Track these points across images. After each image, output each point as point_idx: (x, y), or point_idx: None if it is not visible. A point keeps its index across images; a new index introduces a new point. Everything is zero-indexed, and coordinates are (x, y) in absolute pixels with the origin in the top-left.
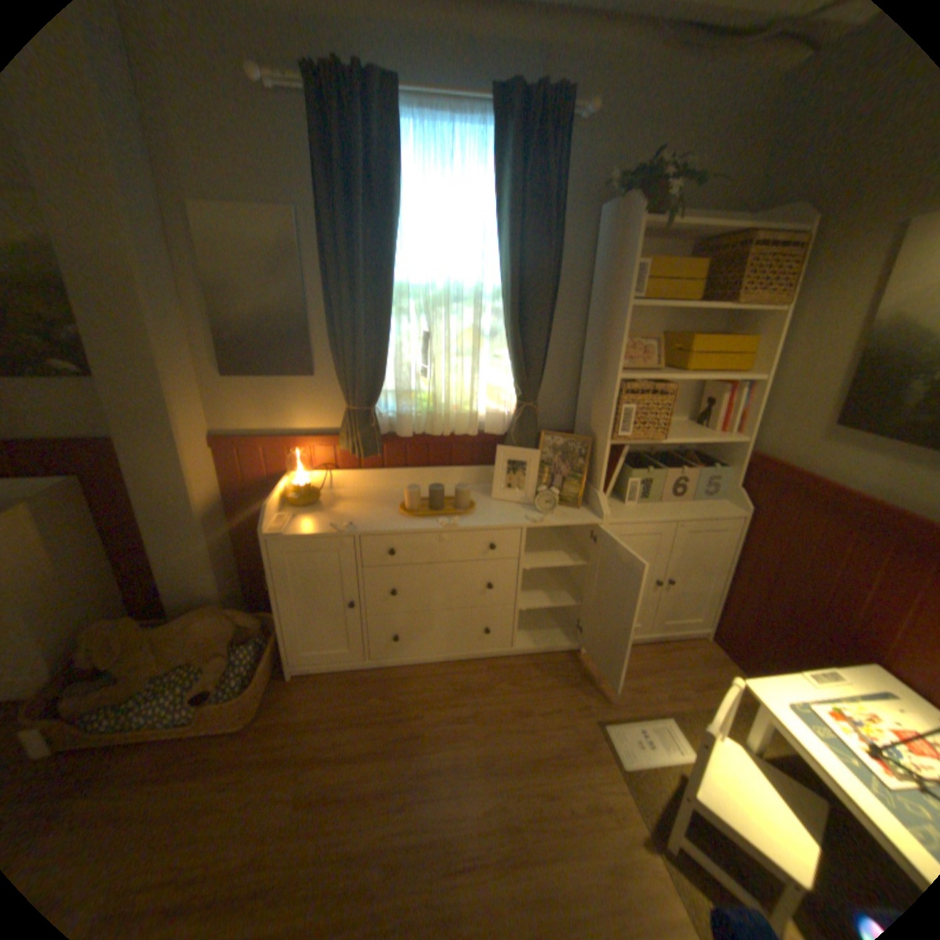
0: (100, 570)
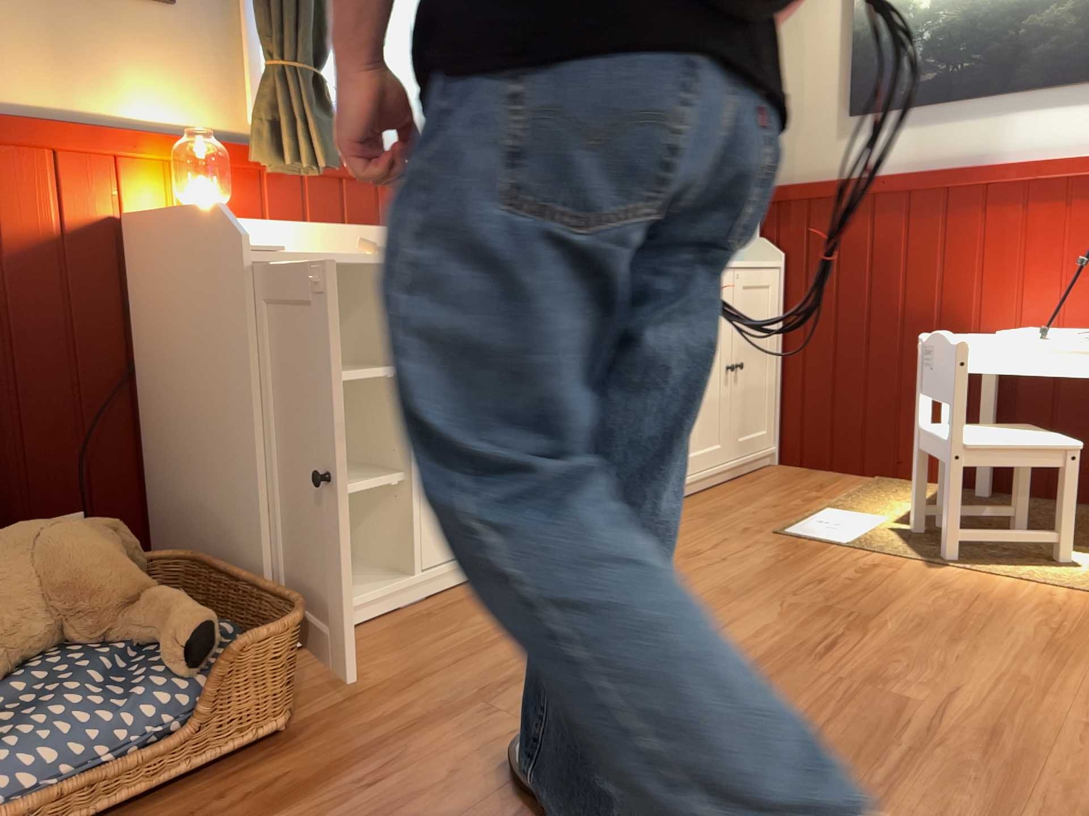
0: None
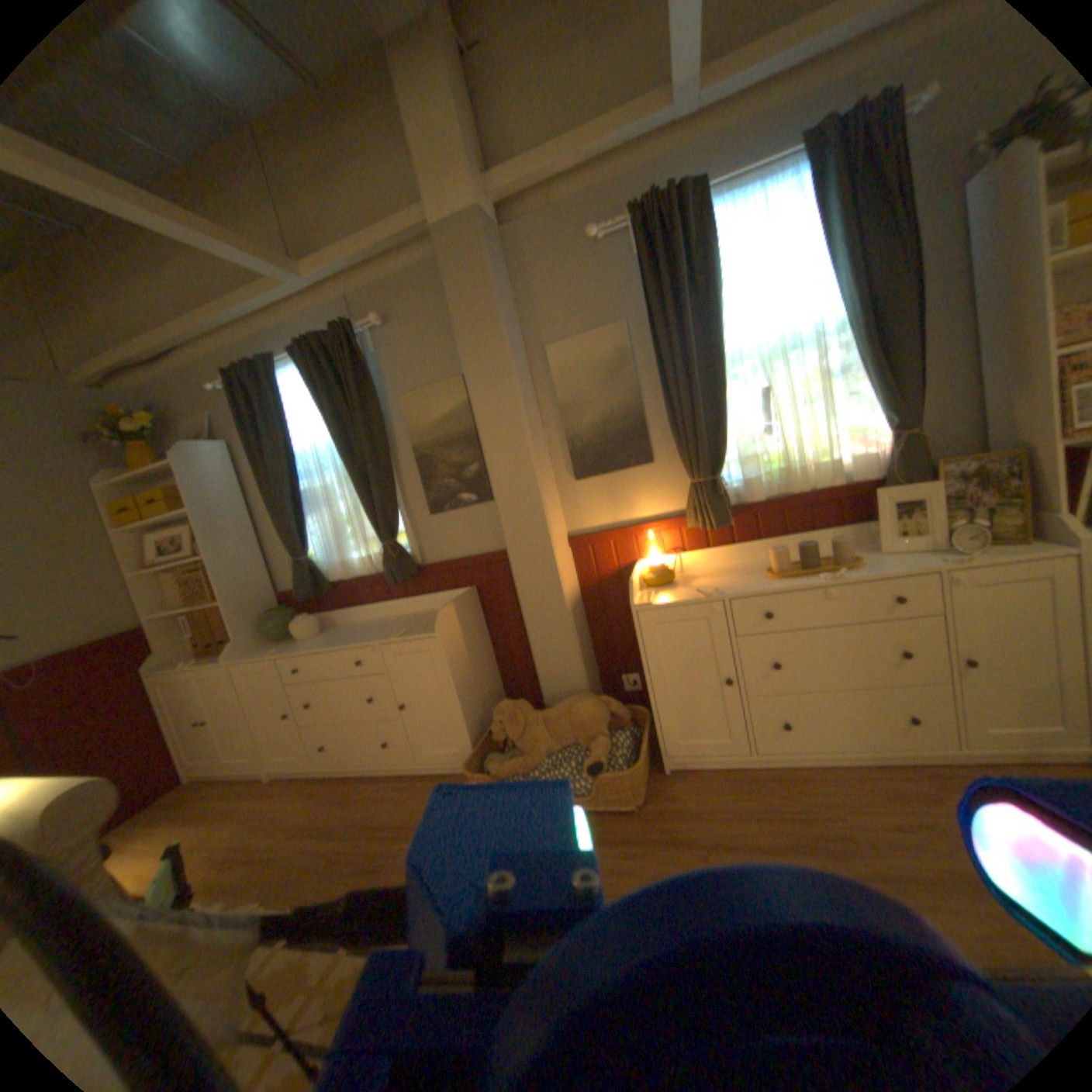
0: (492, 668)
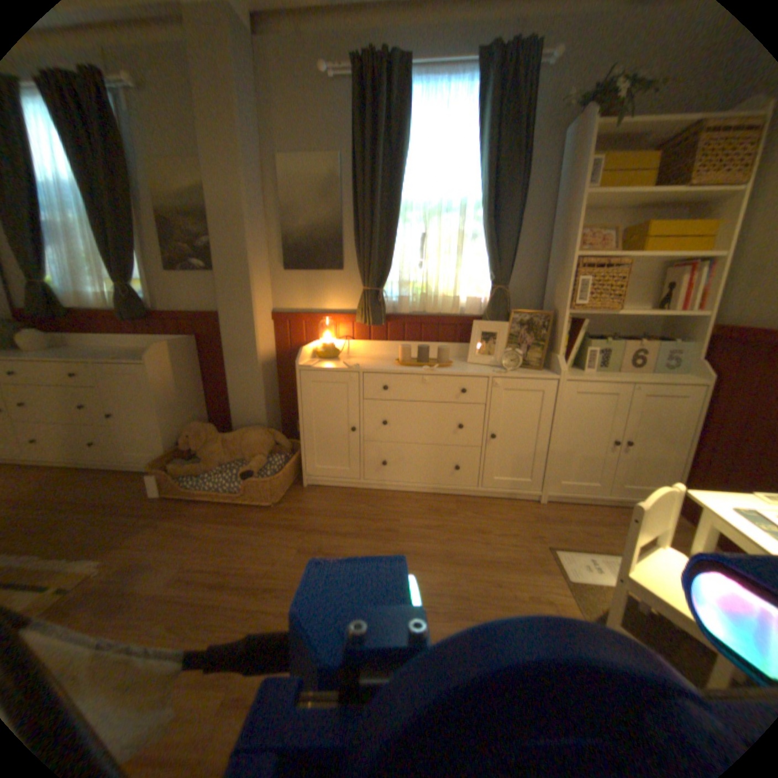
0: (200, 401)
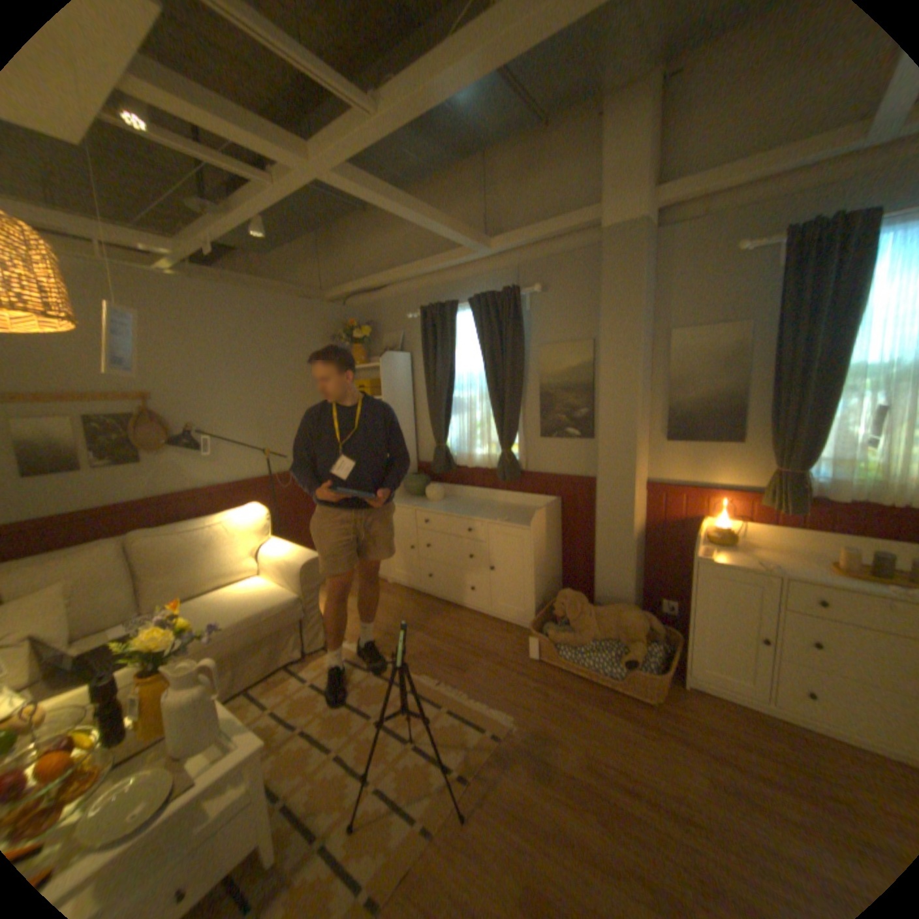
0: (558, 560)
